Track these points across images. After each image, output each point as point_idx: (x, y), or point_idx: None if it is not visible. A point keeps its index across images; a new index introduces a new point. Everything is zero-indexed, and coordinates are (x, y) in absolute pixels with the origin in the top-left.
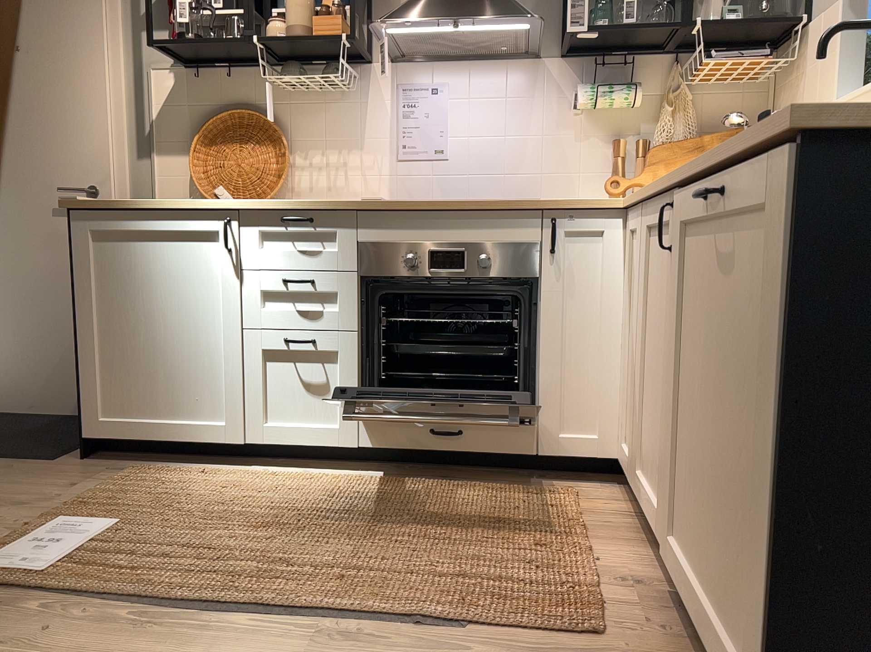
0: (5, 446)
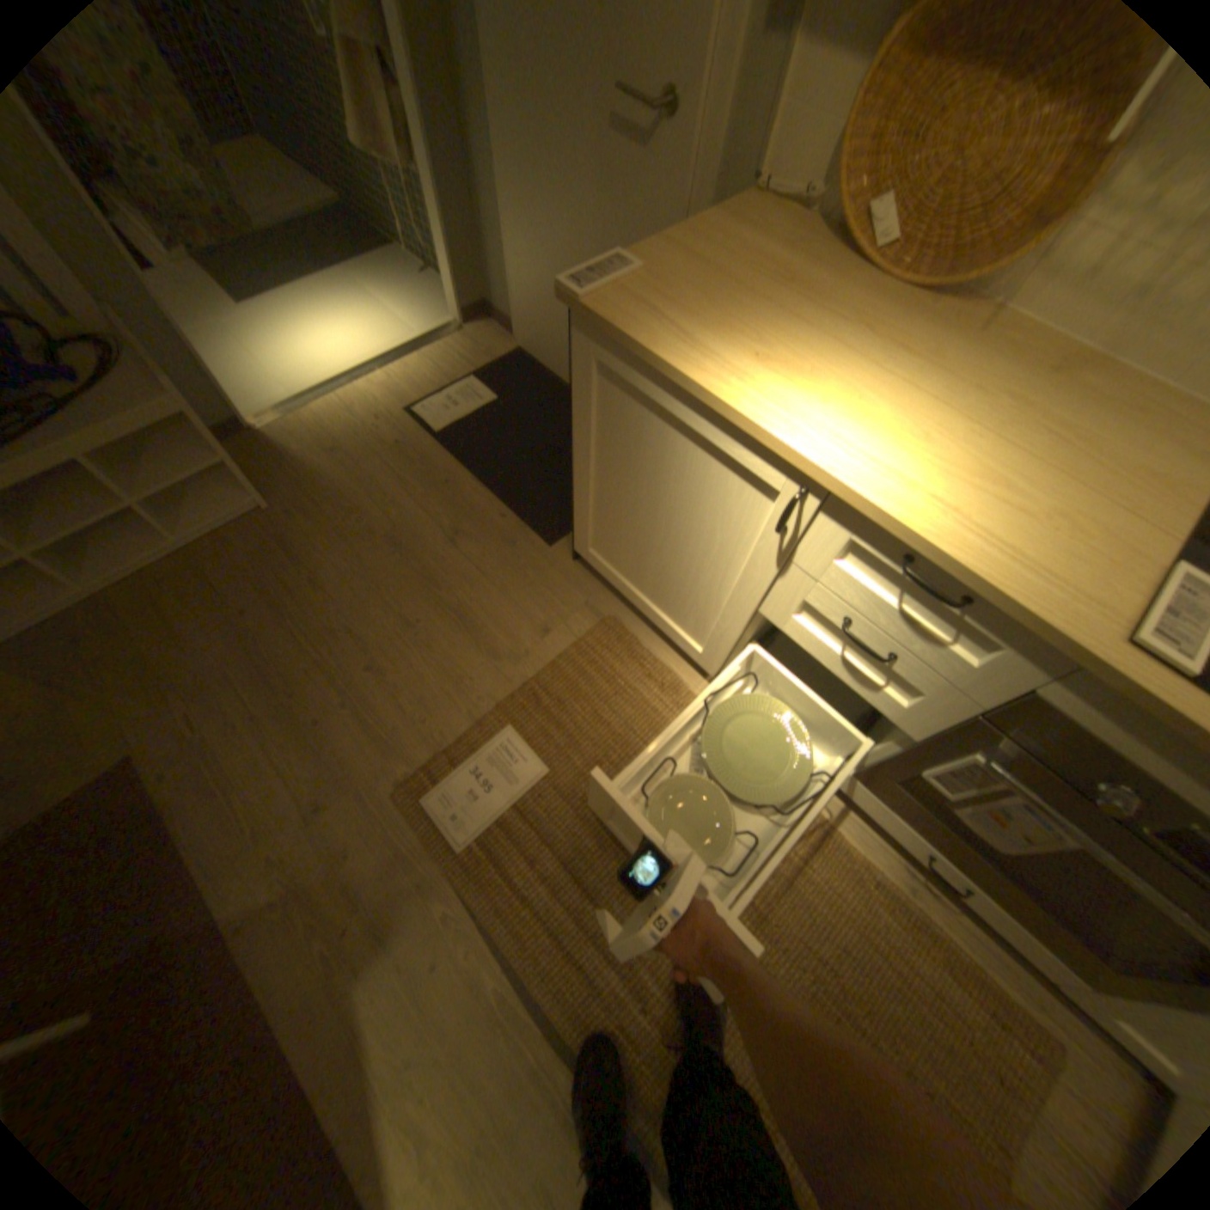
0: (525, 480)
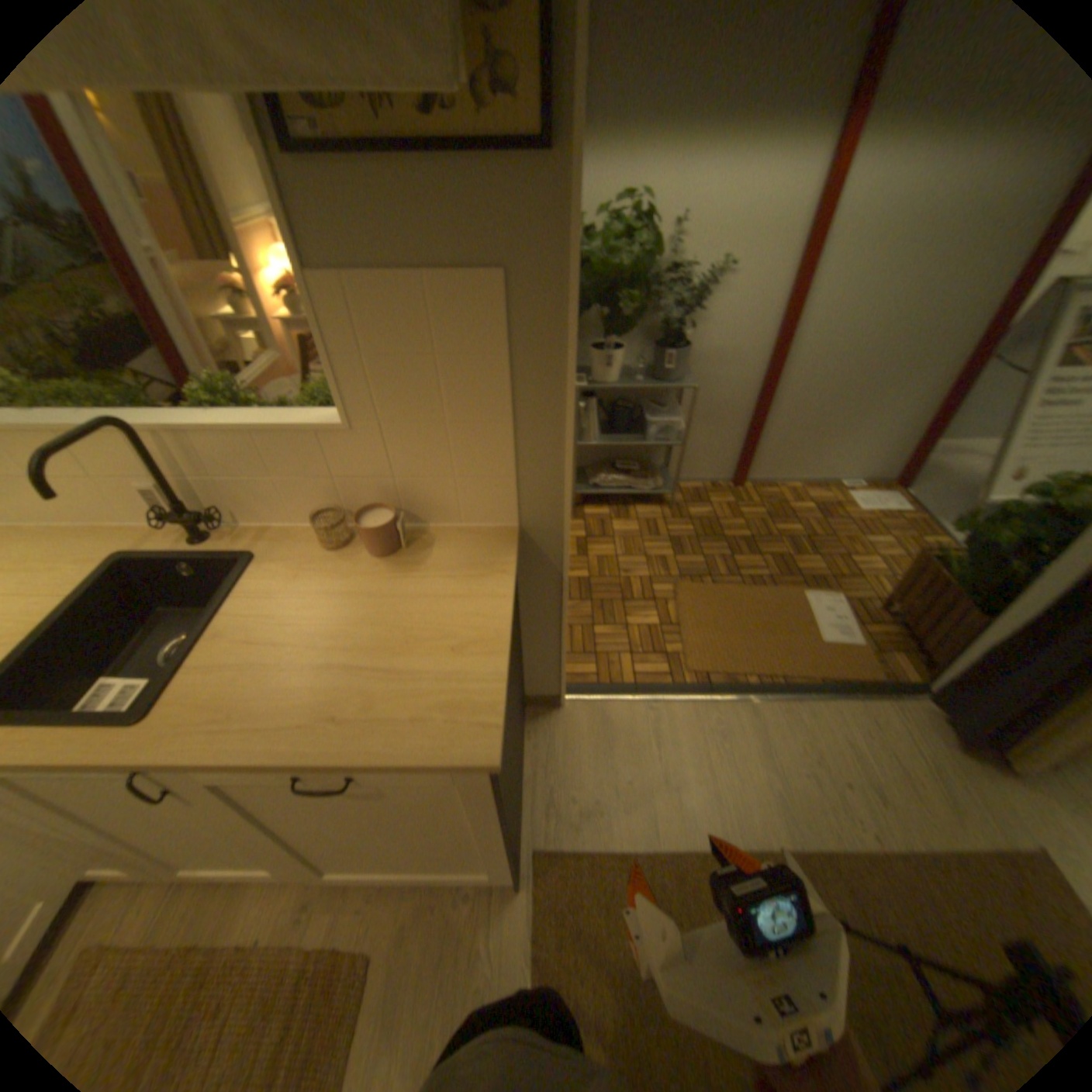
0: None
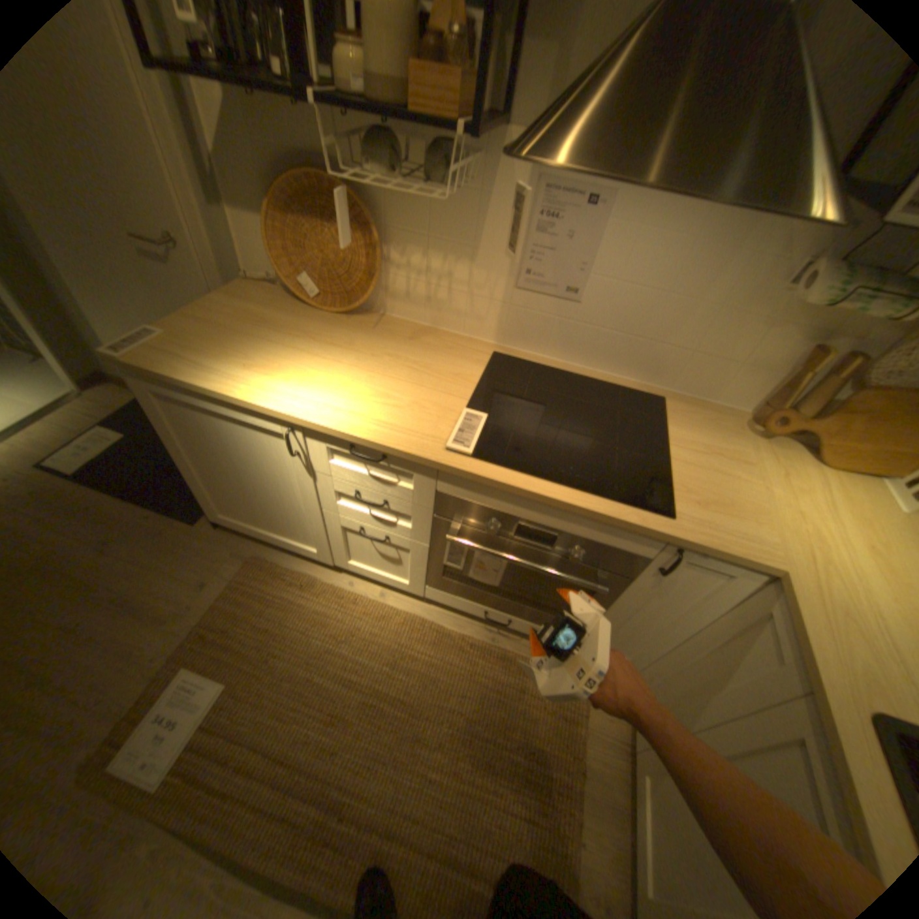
0: (160, 487)
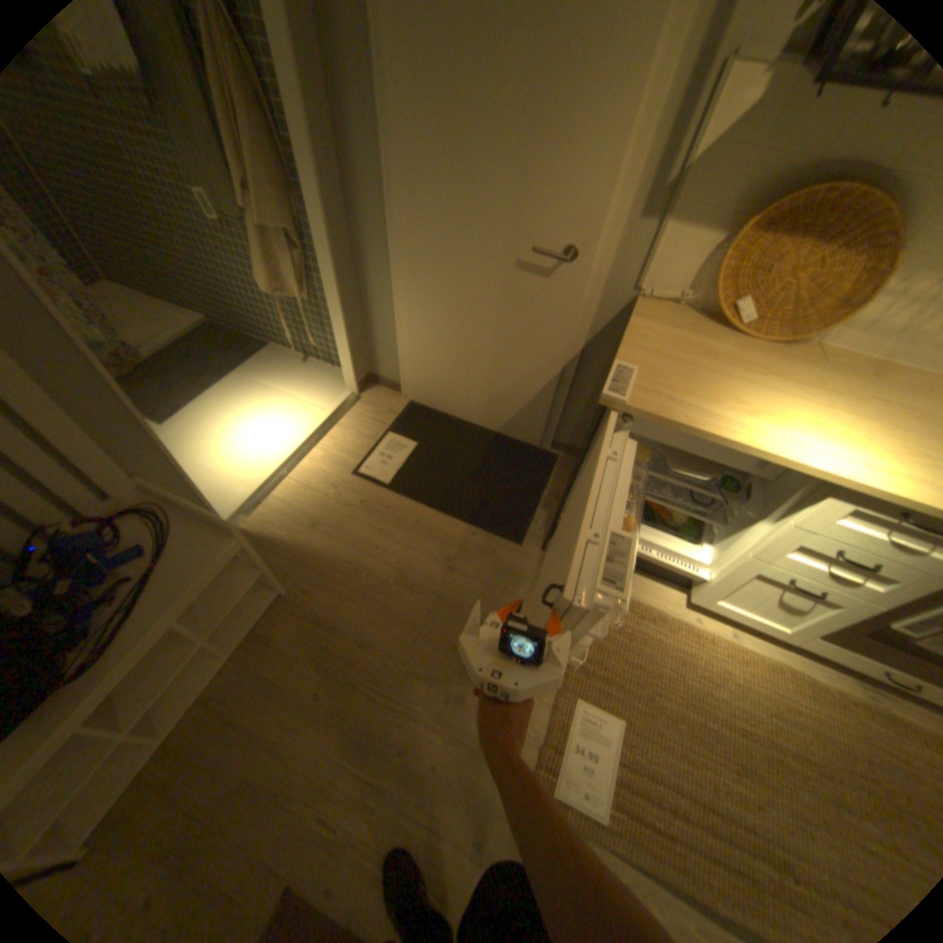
0: (473, 501)
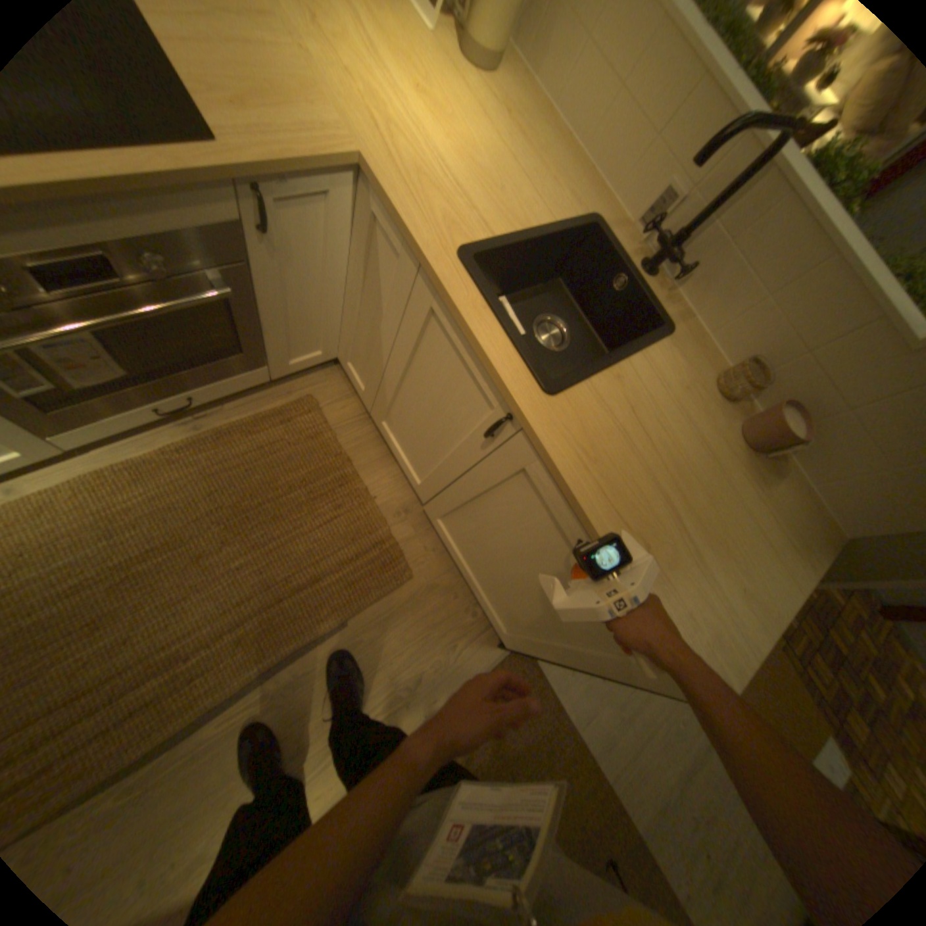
0: None
